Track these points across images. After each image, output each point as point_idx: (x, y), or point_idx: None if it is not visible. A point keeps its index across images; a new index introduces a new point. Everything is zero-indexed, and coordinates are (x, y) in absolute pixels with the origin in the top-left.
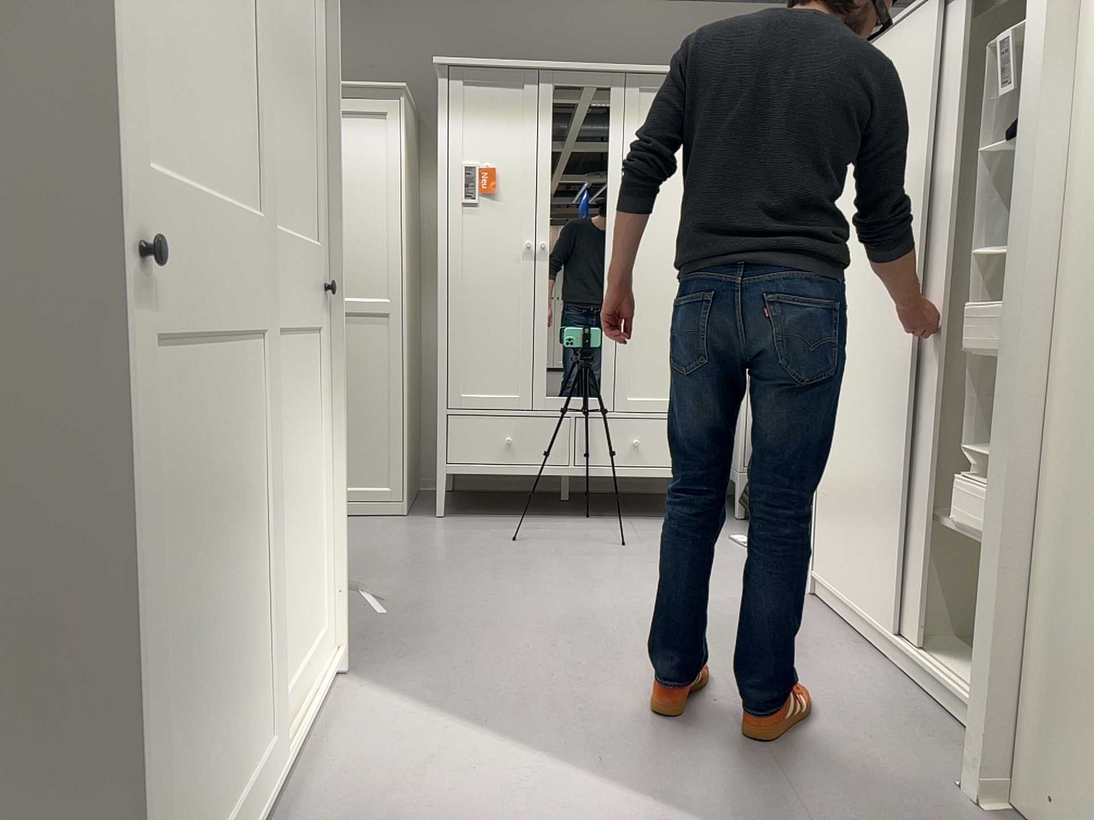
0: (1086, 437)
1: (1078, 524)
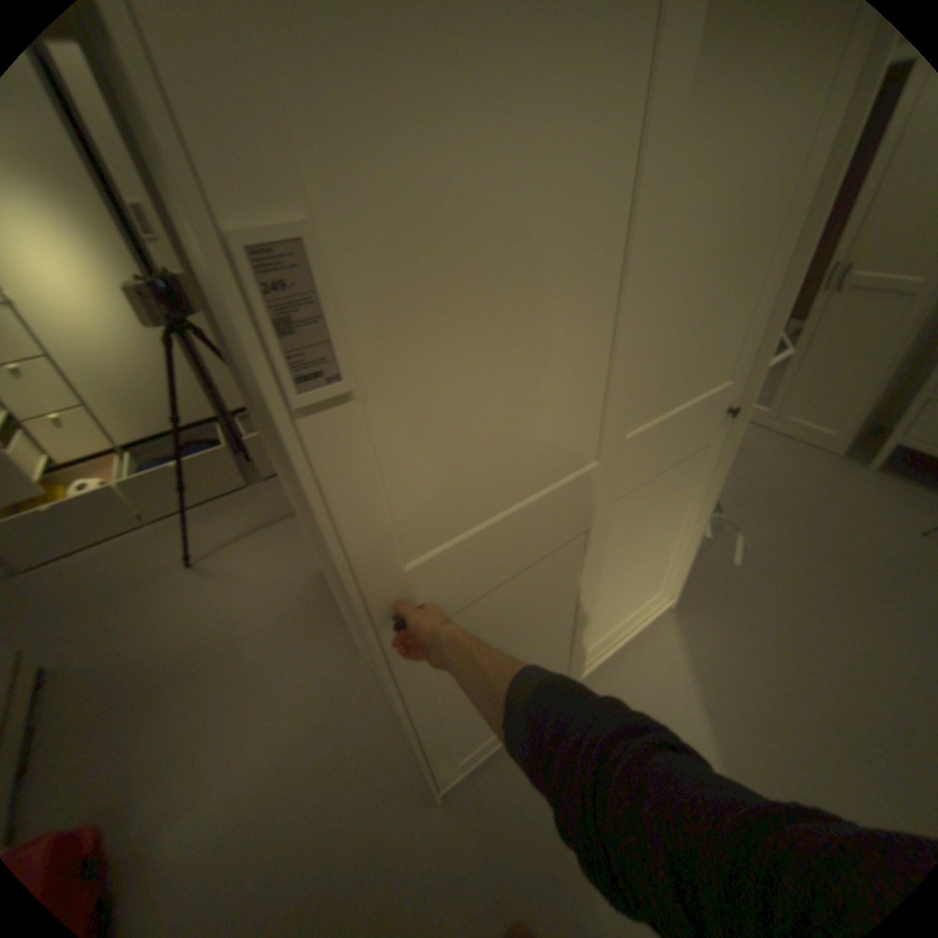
0: None
1: None
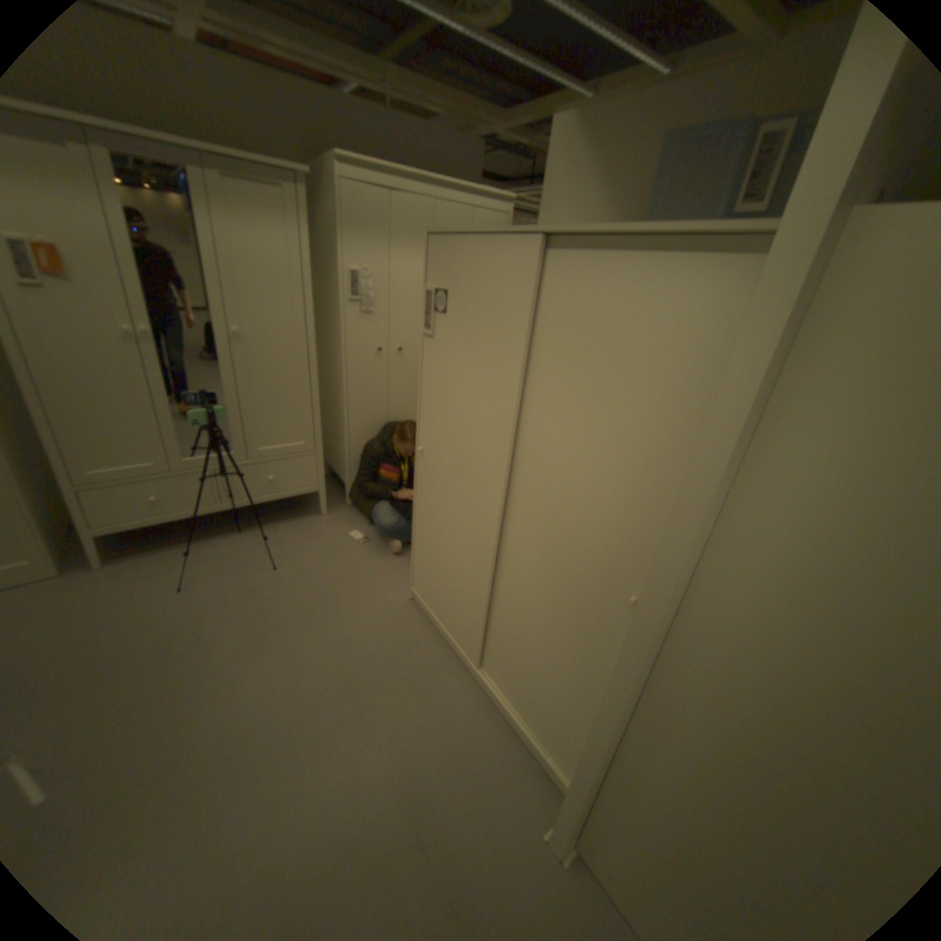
0: (670, 731)
1: (650, 769)
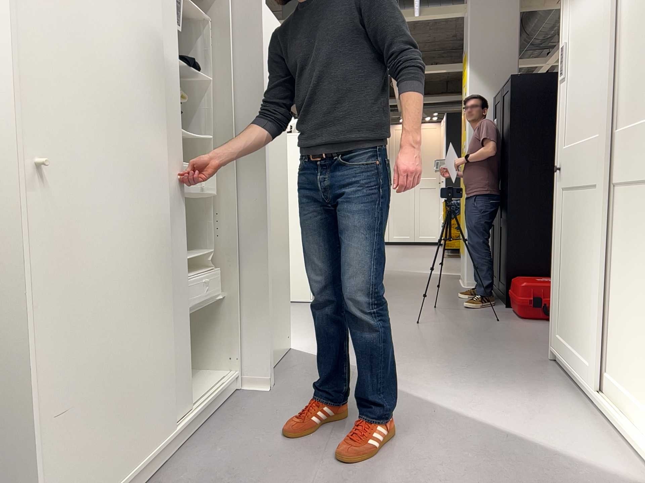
0: (269, 218)
1: (270, 249)
